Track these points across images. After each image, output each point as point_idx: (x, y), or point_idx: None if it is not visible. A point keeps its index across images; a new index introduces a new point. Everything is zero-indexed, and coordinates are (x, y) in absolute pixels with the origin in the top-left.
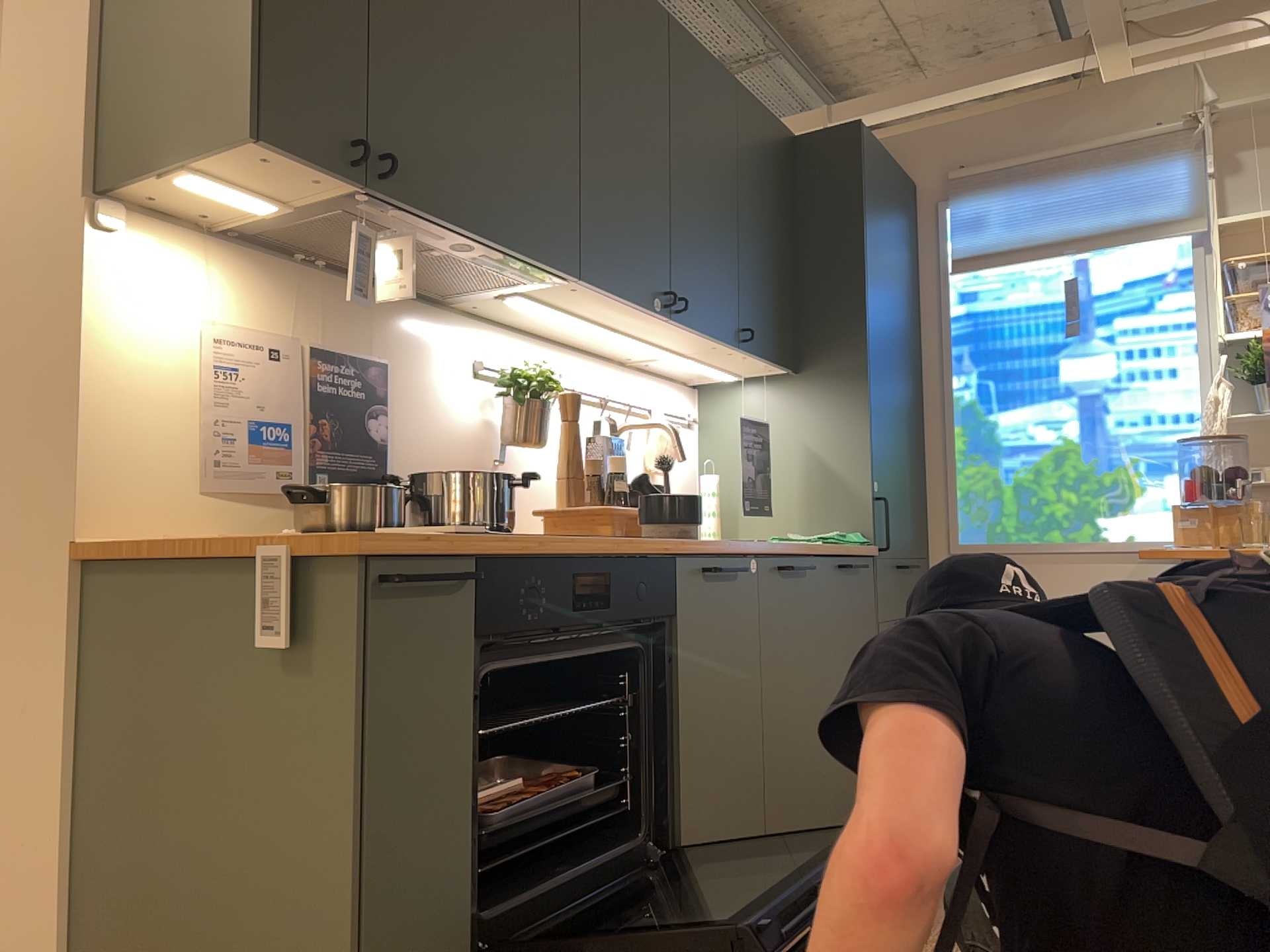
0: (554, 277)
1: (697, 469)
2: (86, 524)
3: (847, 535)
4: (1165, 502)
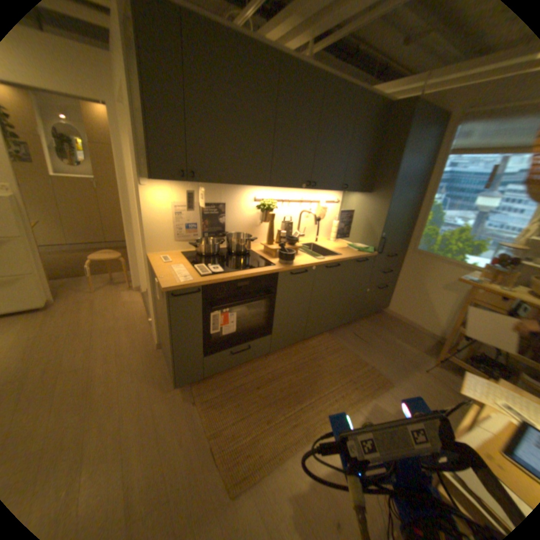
0: (262, 185)
1: (334, 217)
2: (147, 251)
3: (368, 247)
4: (493, 257)
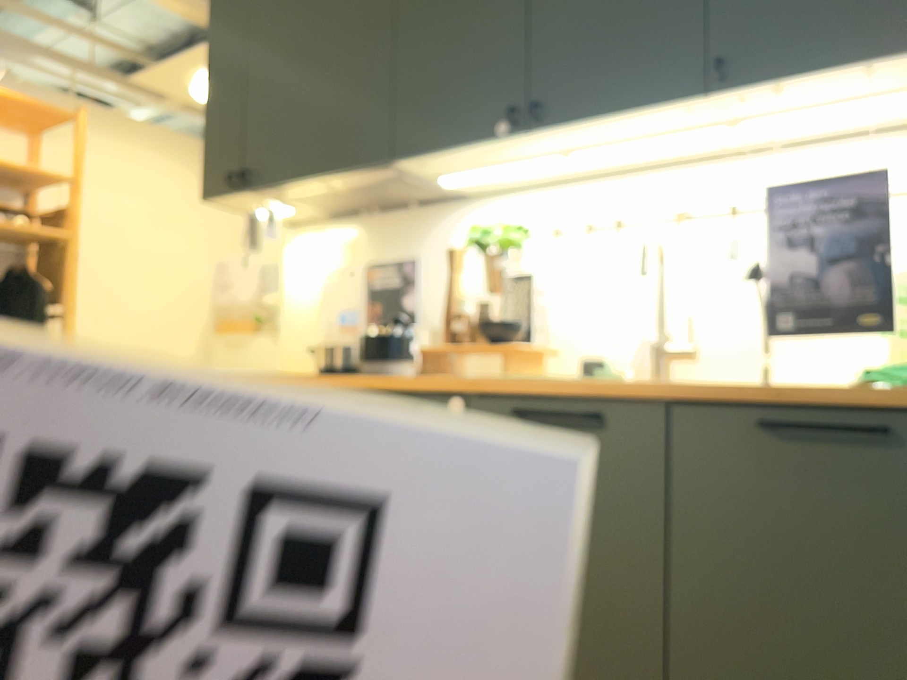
0: (398, 166)
1: None
2: None
3: None
4: None
